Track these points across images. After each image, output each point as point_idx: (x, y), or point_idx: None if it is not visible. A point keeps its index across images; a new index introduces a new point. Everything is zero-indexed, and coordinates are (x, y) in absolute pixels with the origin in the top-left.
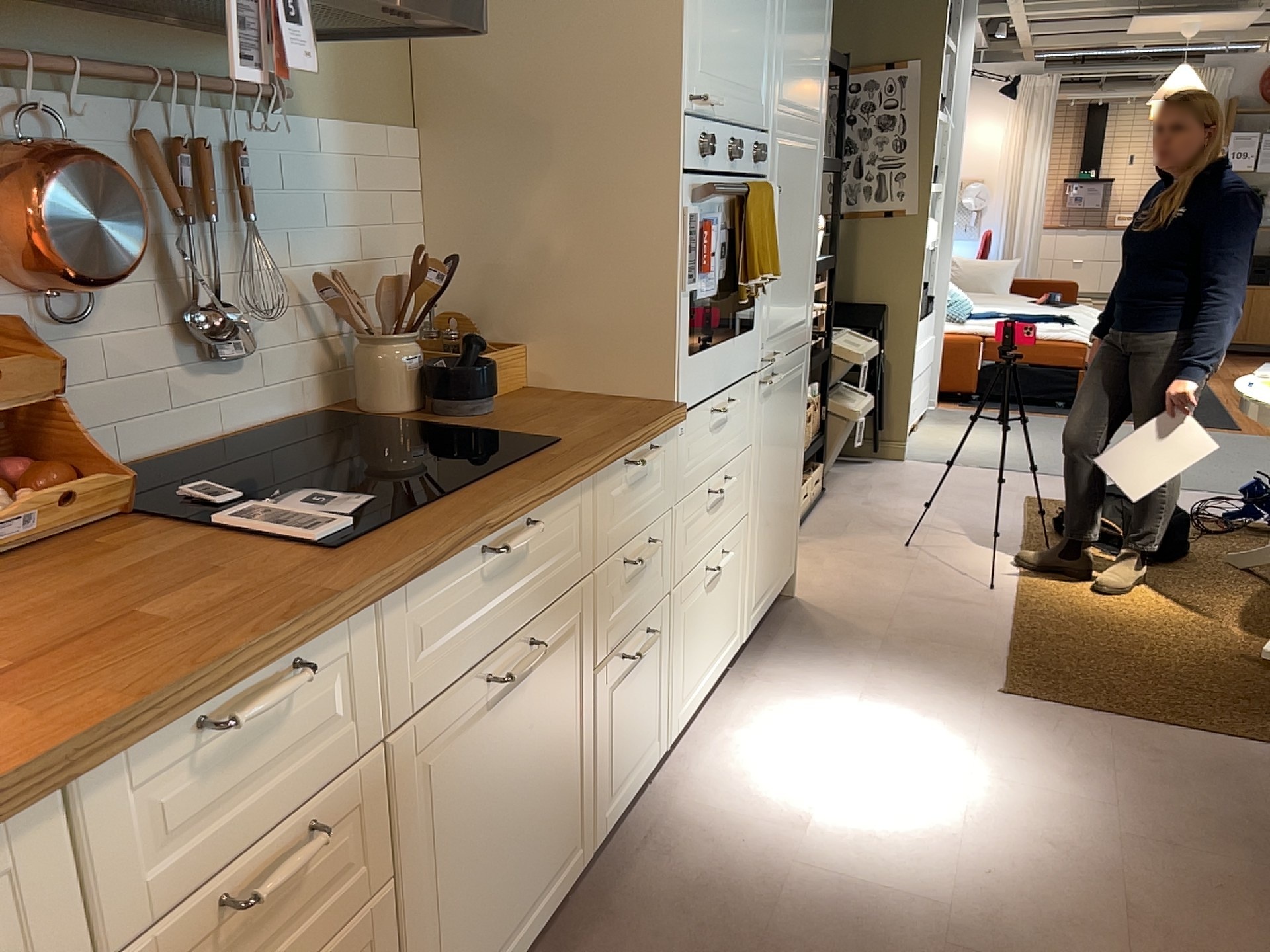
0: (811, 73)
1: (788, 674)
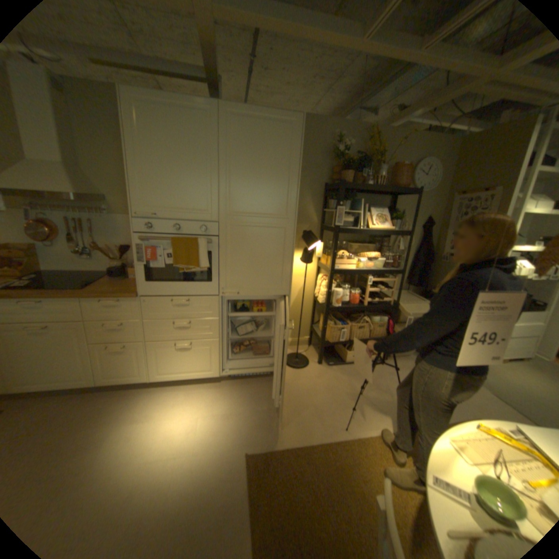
0: (268, 201)
1: (224, 395)
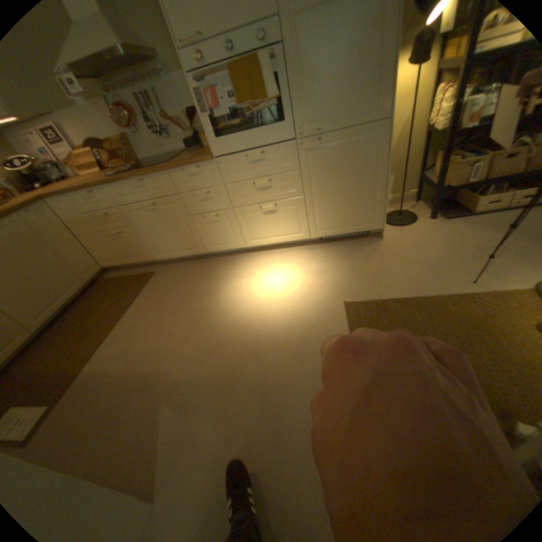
0: None
1: (318, 255)
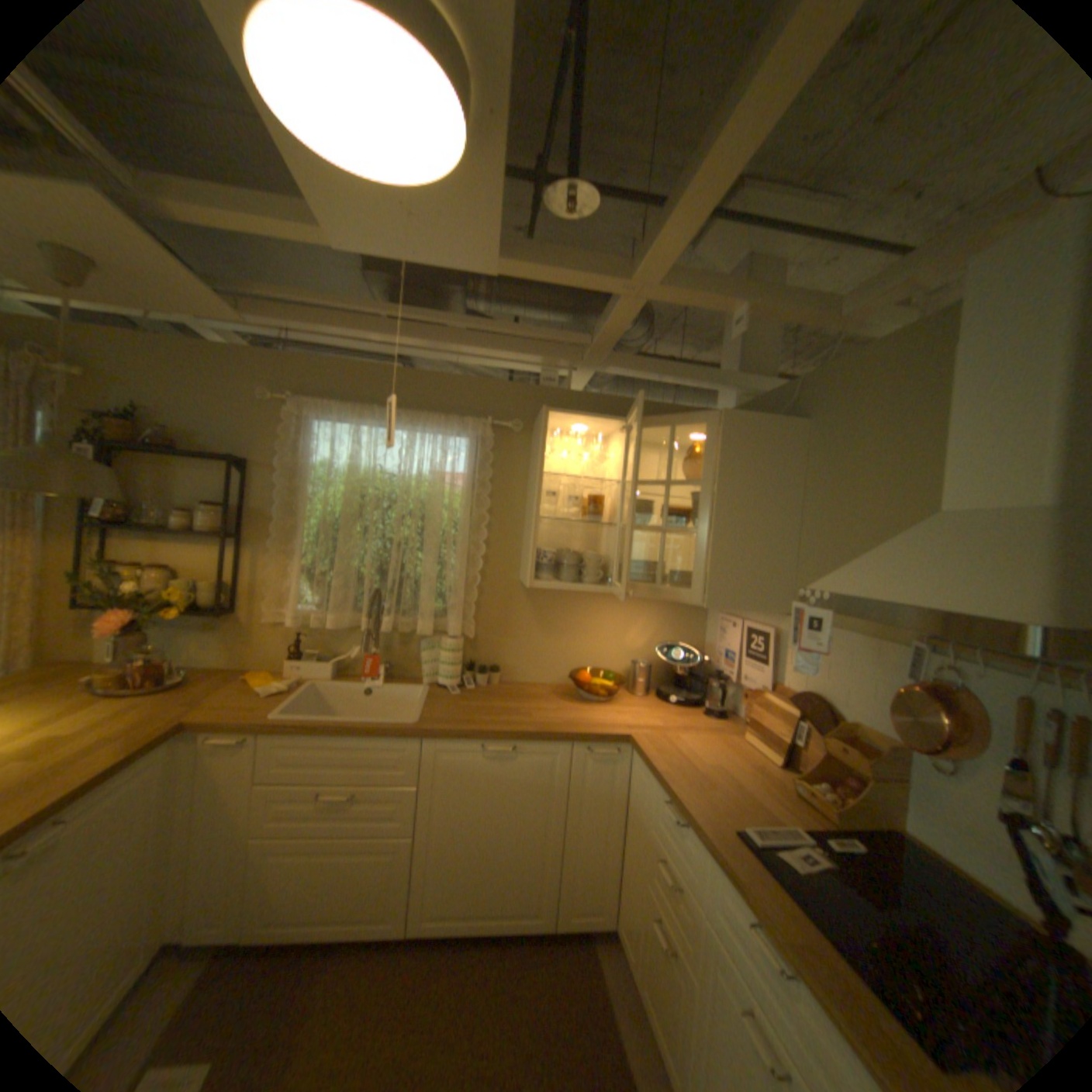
0: None
1: None
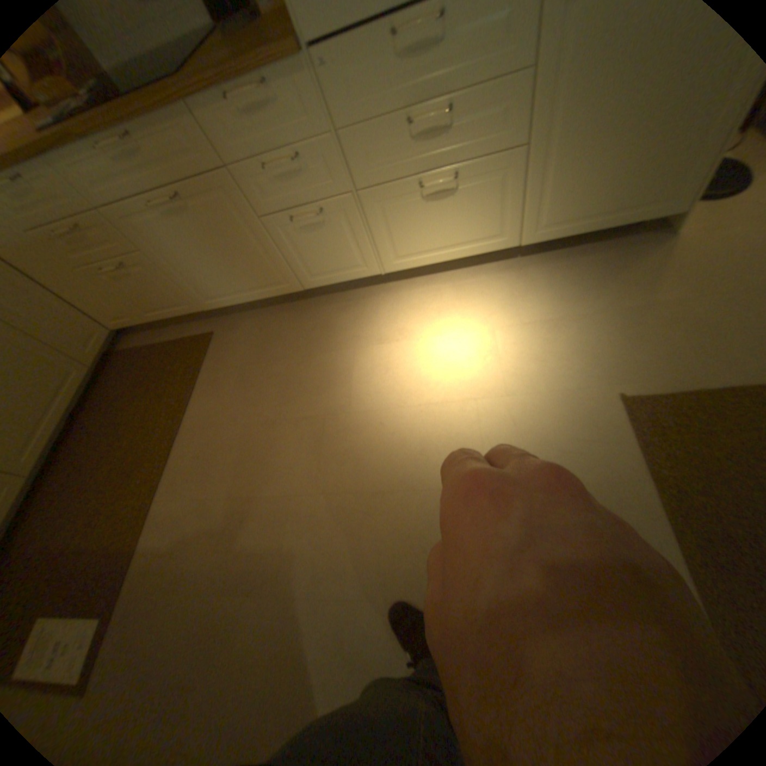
0: None
1: (537, 282)
